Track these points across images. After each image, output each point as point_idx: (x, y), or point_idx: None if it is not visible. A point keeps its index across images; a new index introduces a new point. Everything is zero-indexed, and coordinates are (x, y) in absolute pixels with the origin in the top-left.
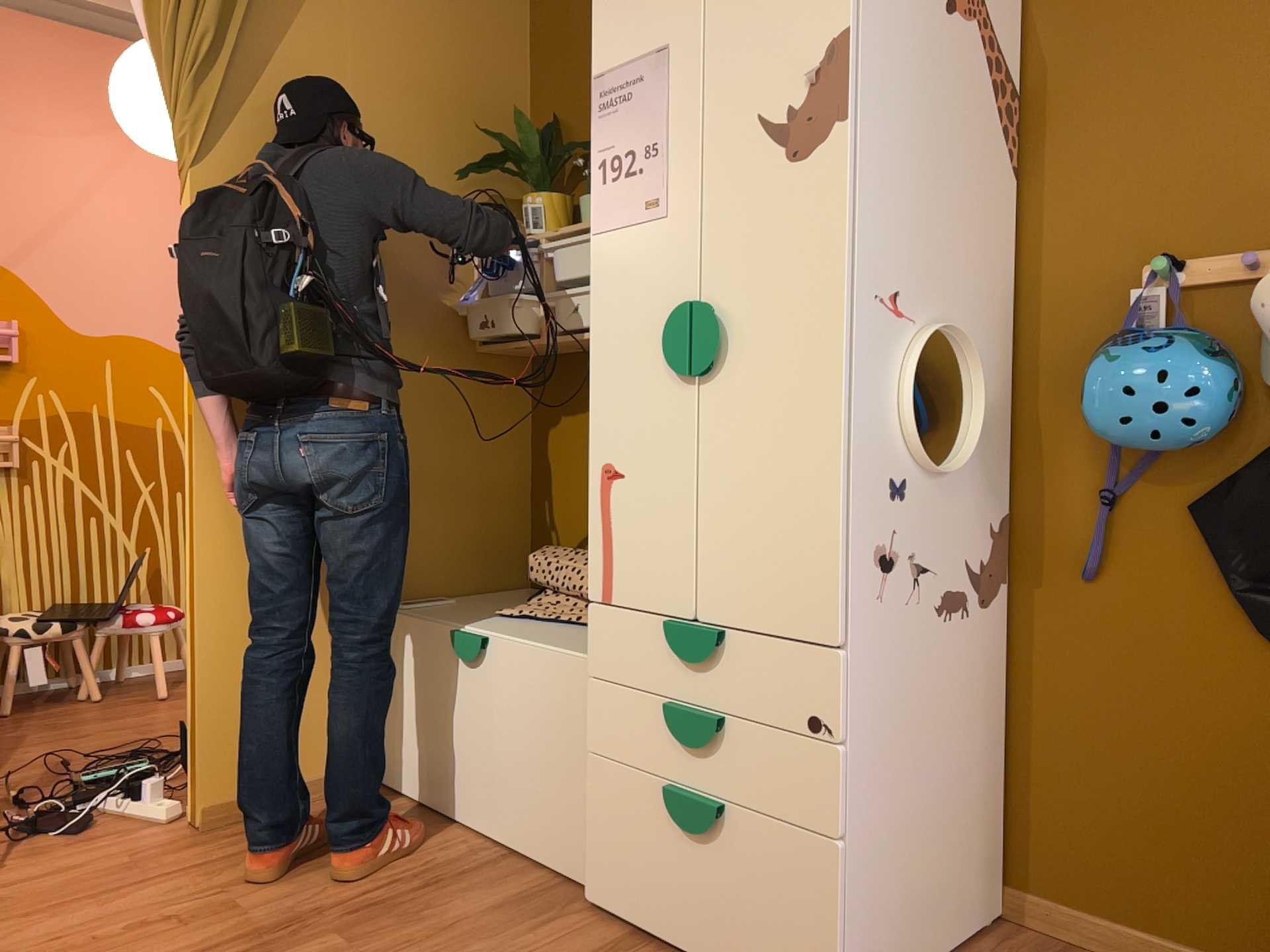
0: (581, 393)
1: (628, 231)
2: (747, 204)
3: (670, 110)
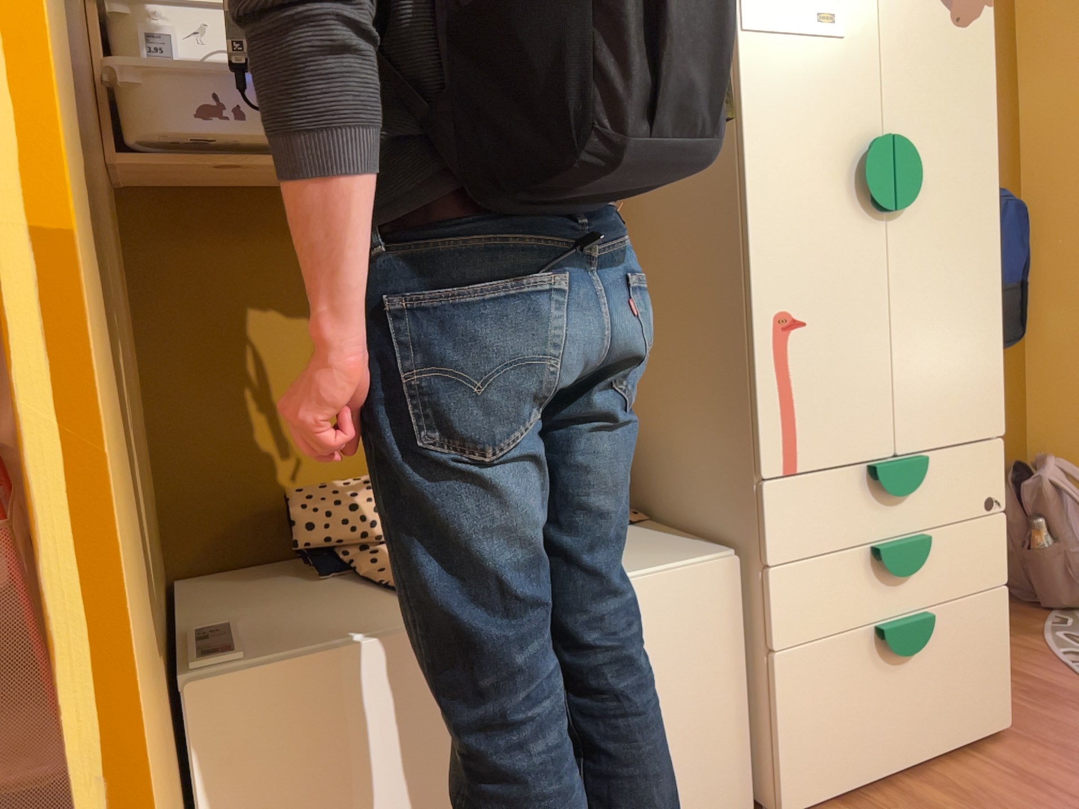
0: (270, 254)
1: (797, 42)
2: (923, 51)
3: None
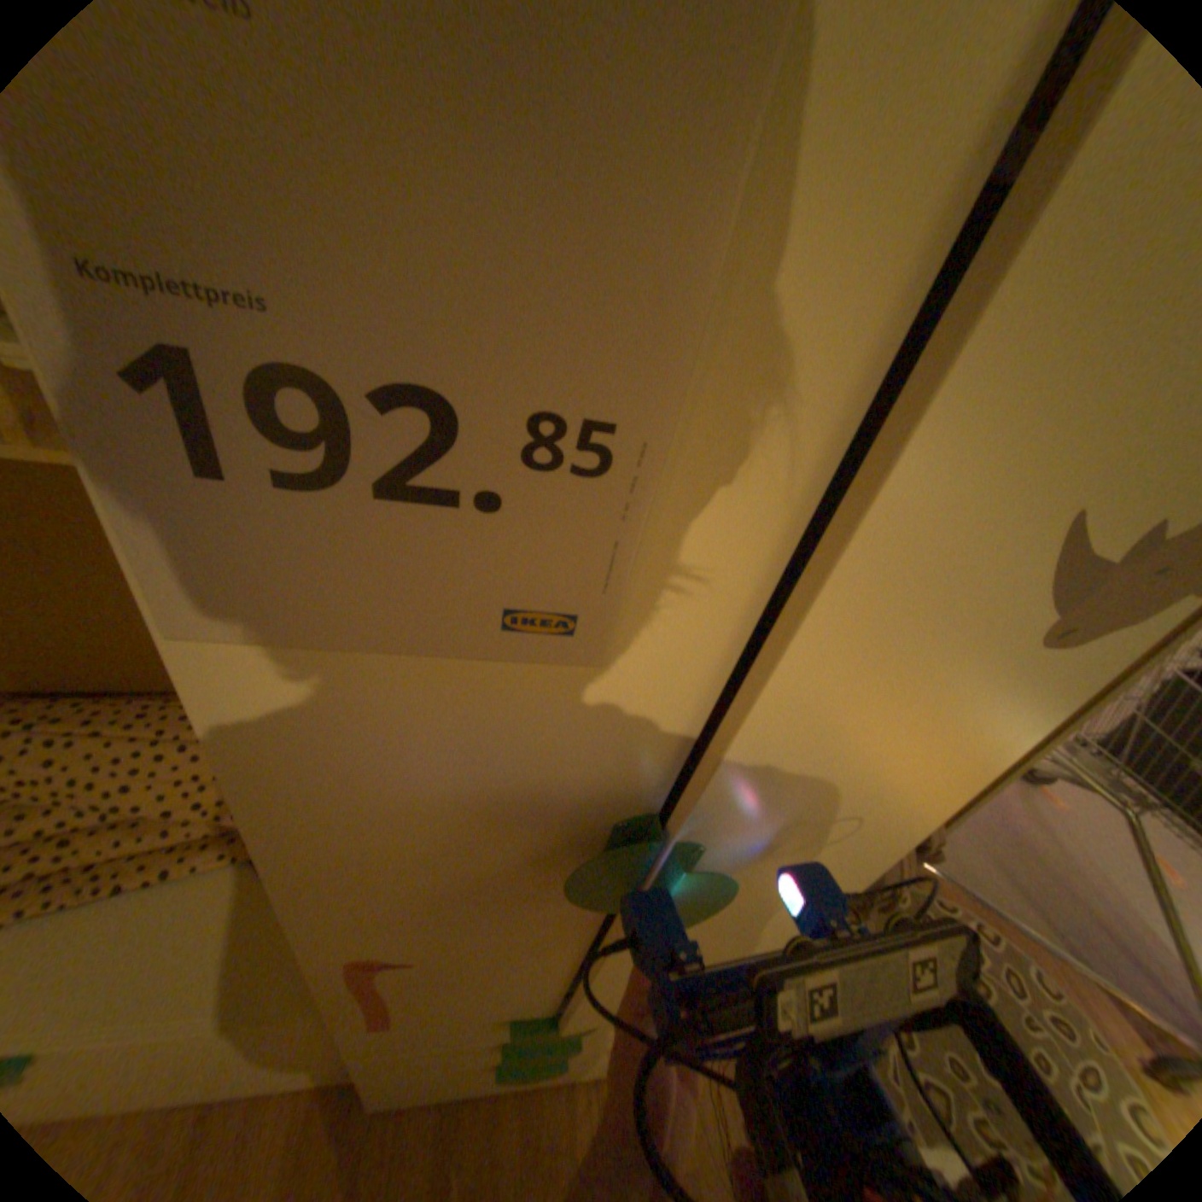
0: None
1: (413, 663)
2: (874, 683)
3: (739, 274)
